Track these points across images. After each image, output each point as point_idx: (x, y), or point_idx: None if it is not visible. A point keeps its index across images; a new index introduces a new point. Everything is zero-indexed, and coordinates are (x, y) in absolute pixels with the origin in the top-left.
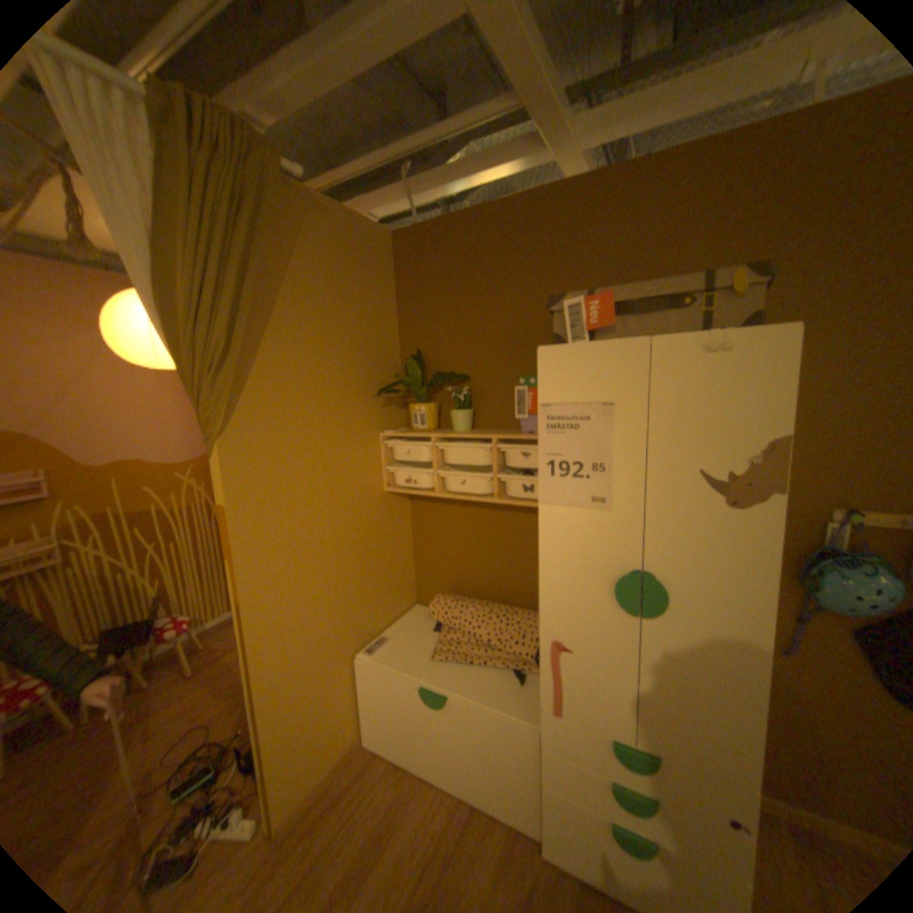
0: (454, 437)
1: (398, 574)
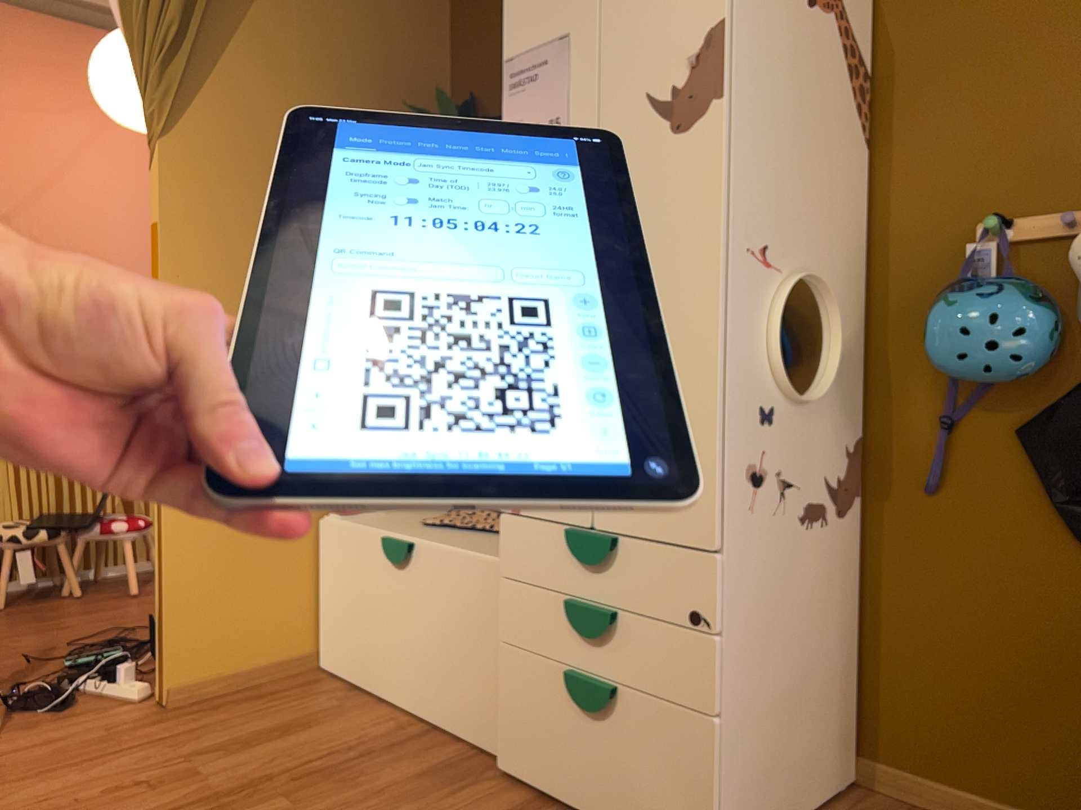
0: None
1: None
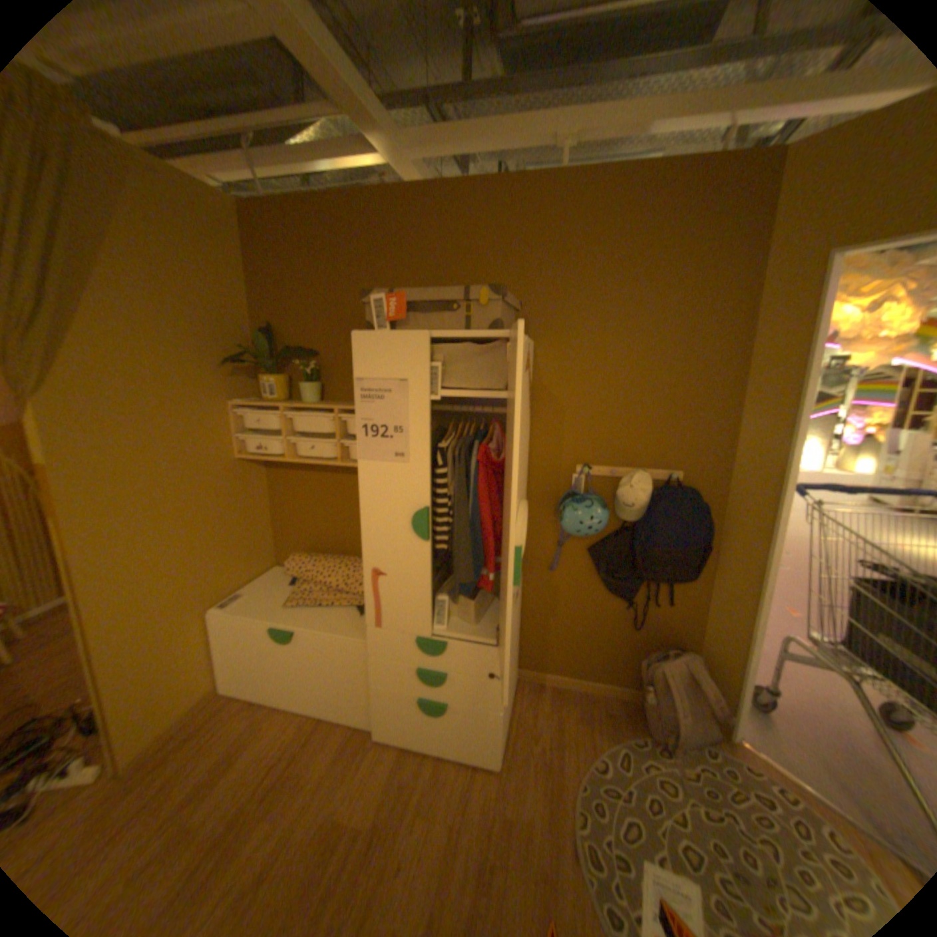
0: (300, 407)
1: (253, 538)
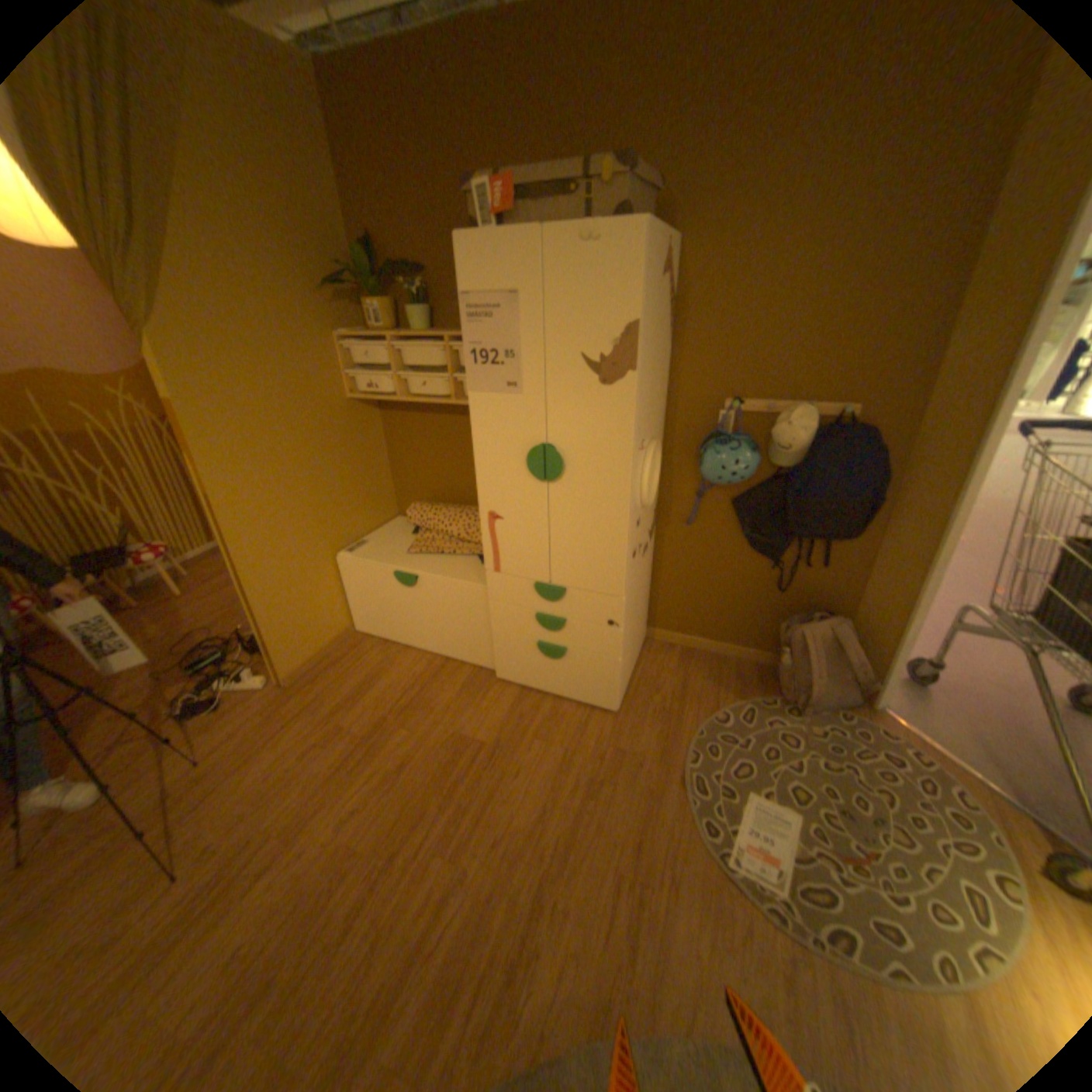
0: (408, 336)
1: (374, 485)
